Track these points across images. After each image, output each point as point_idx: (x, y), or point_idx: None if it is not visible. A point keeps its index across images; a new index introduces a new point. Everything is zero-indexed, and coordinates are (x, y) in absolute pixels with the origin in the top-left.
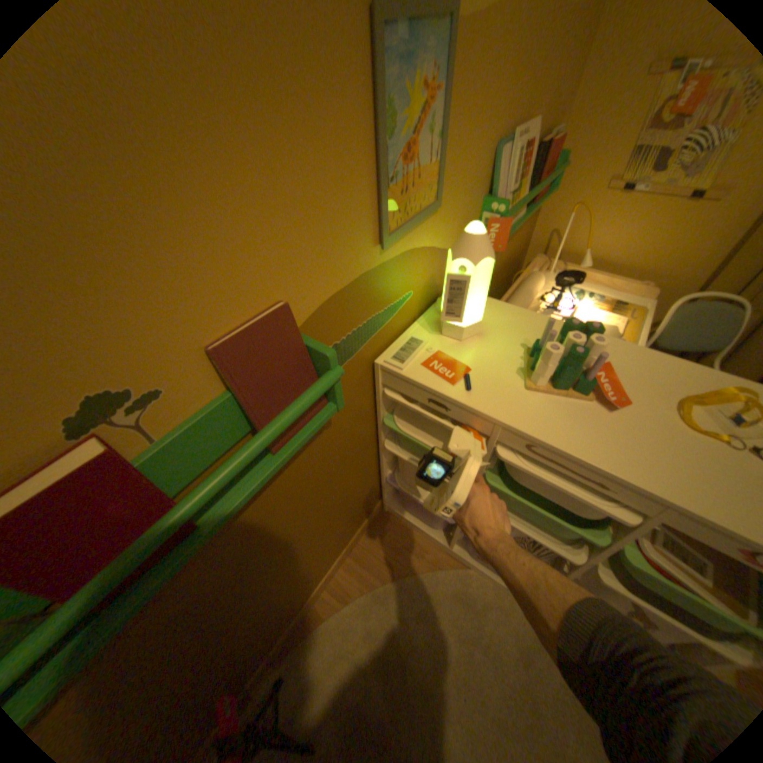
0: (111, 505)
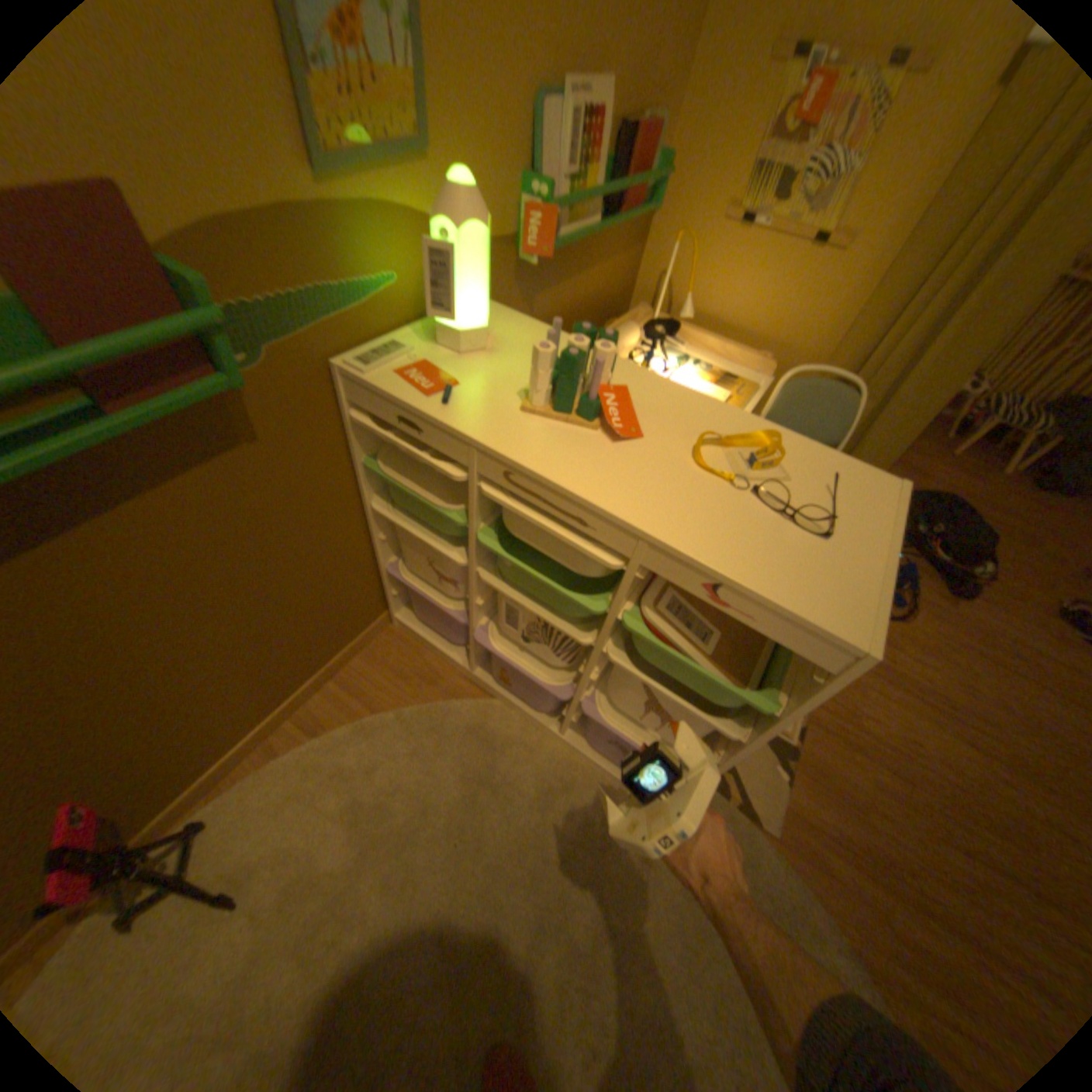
0: None
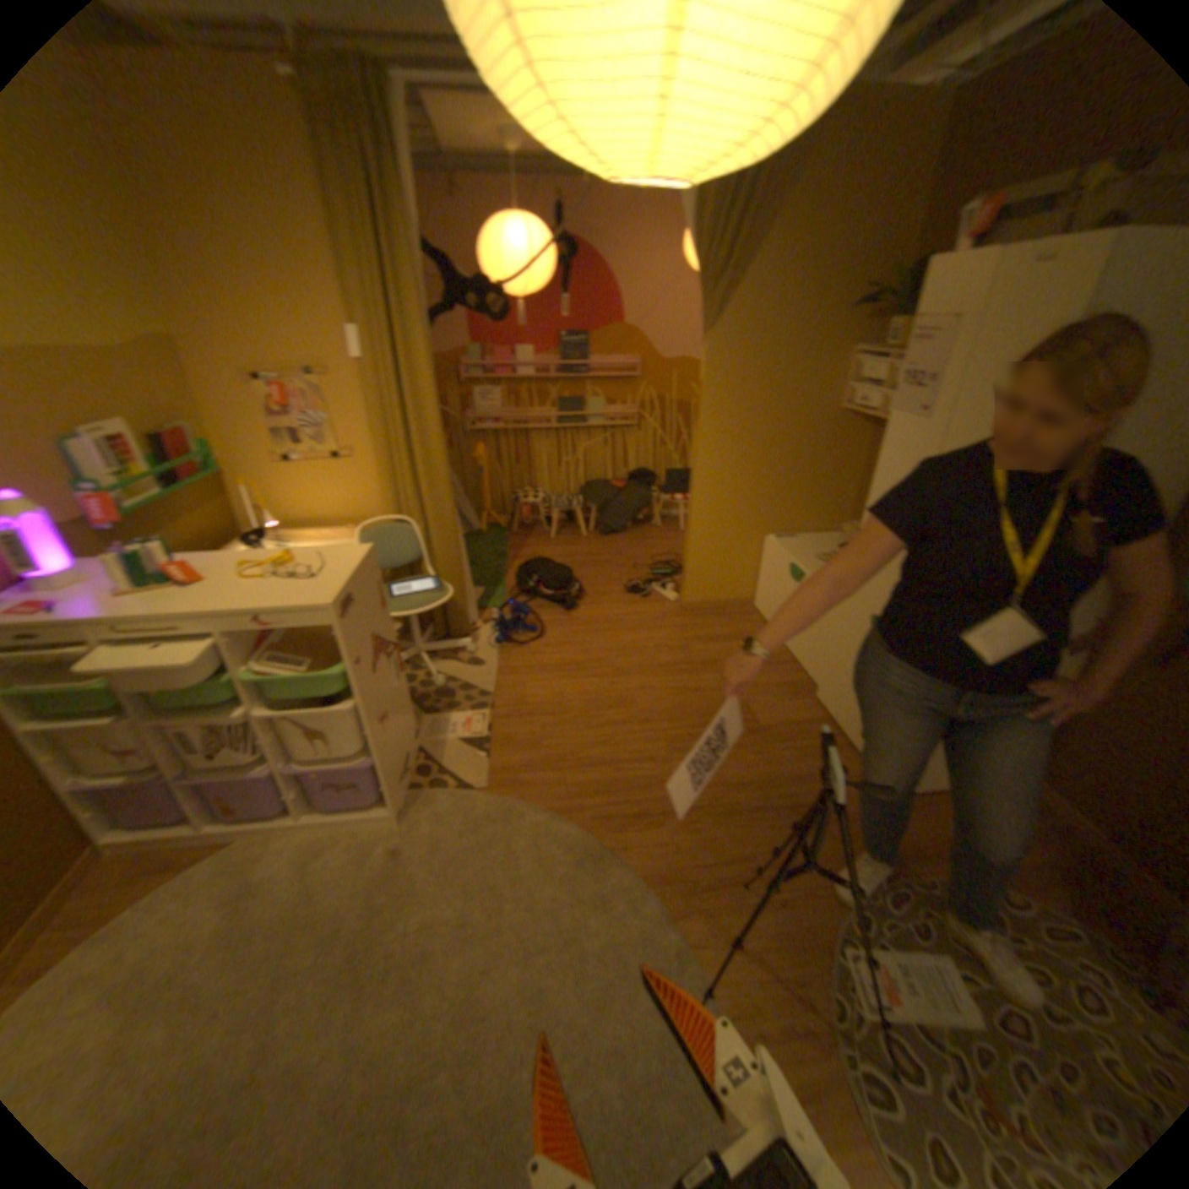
0: None
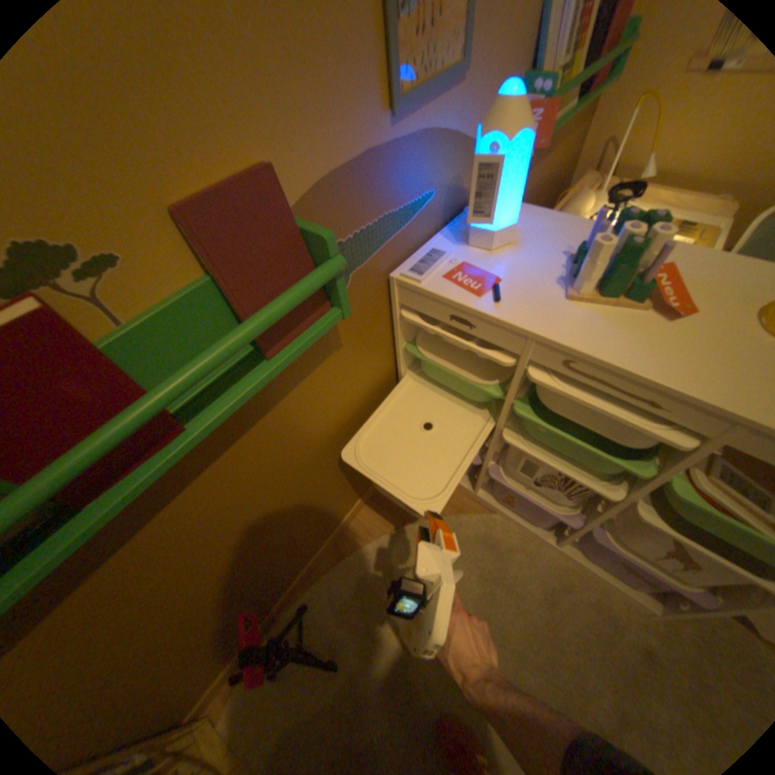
0: (67, 380)
